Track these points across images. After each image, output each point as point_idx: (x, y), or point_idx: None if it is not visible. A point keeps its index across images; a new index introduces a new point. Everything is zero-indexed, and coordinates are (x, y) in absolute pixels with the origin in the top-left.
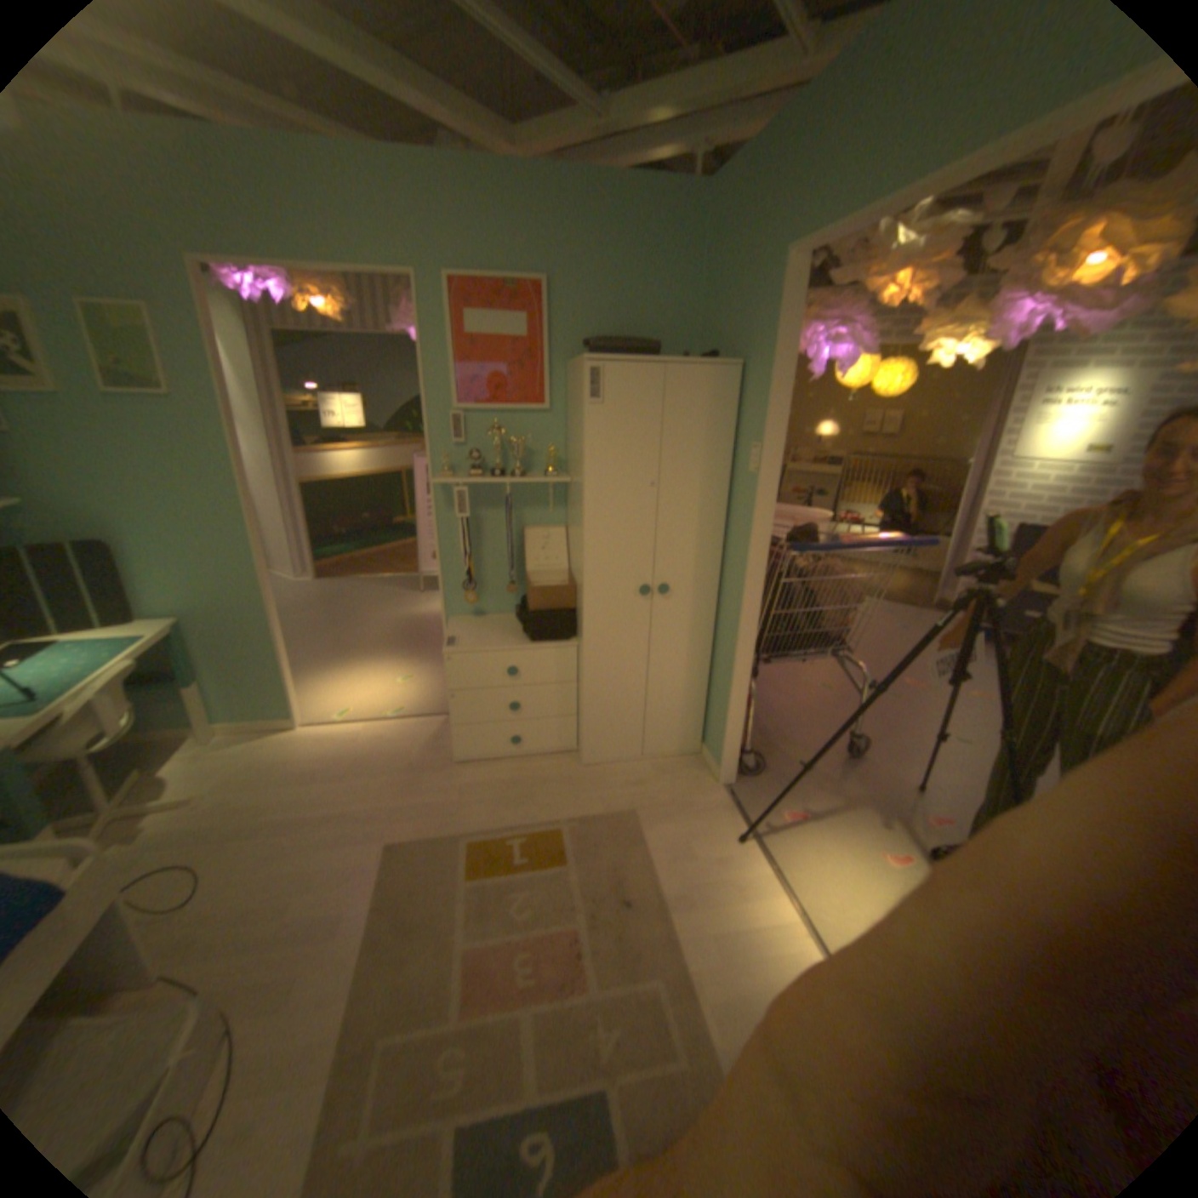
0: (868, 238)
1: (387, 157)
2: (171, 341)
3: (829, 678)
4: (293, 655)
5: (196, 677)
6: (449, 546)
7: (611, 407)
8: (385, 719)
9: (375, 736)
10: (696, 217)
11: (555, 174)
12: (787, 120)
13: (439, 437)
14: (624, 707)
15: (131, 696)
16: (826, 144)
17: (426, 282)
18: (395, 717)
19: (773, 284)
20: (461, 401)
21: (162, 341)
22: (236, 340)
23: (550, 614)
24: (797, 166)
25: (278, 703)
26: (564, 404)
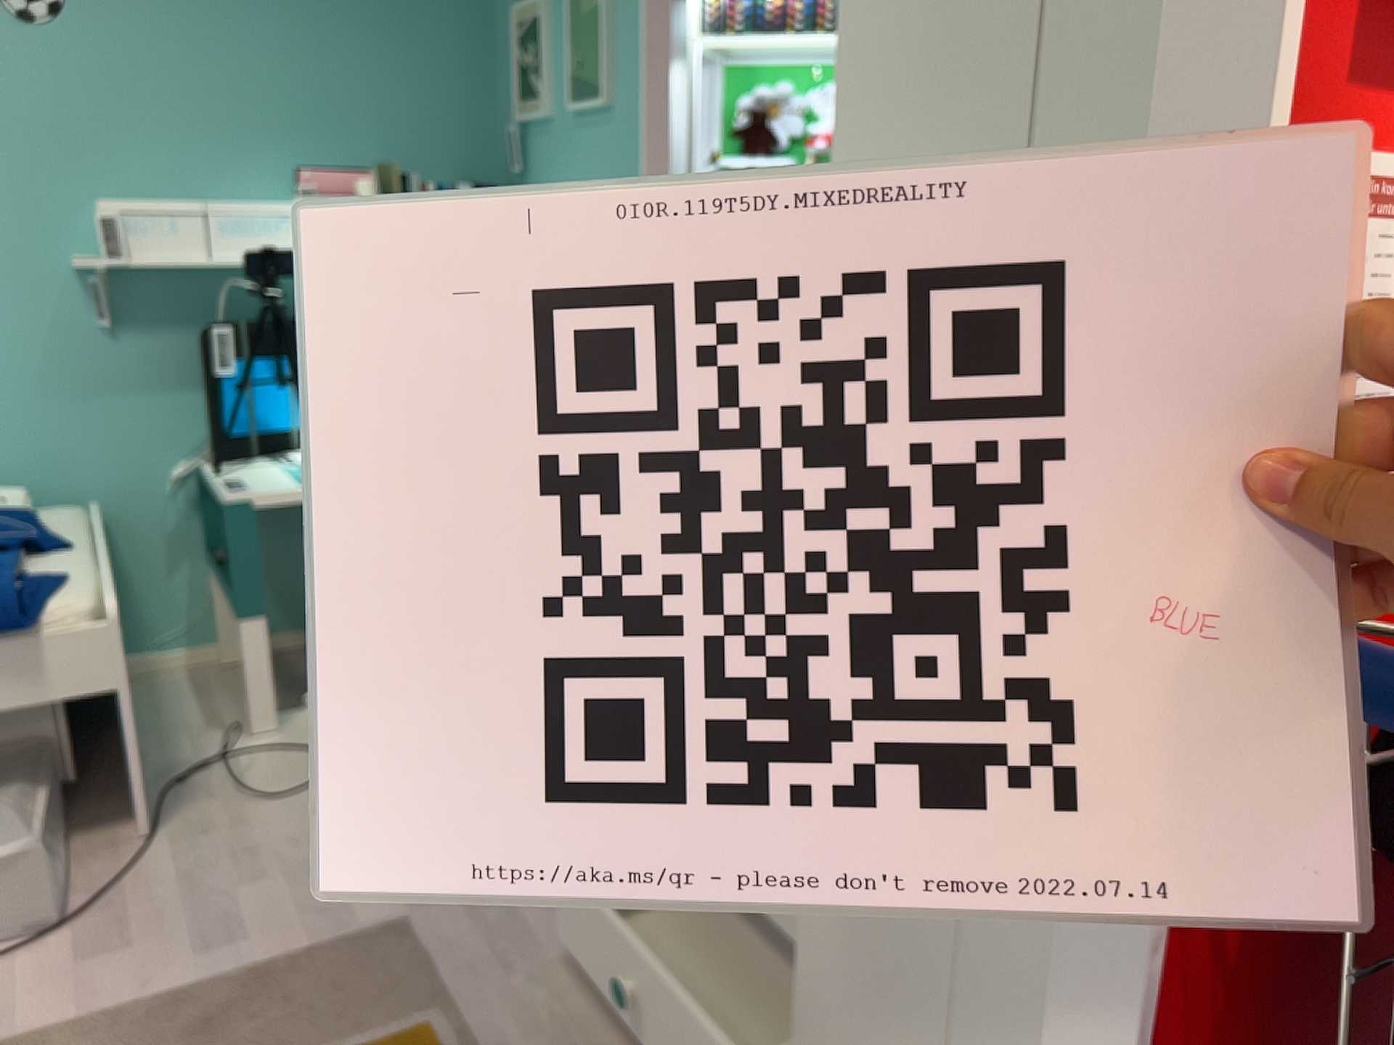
0: None
1: None
2: (620, 19)
3: None
4: None
5: None
6: None
7: None
8: None
9: None
10: None
11: None
12: None
13: None
14: None
15: None
16: None
17: None
18: None
19: None
20: None
21: (613, 21)
22: None
23: None
24: None
25: None
26: None
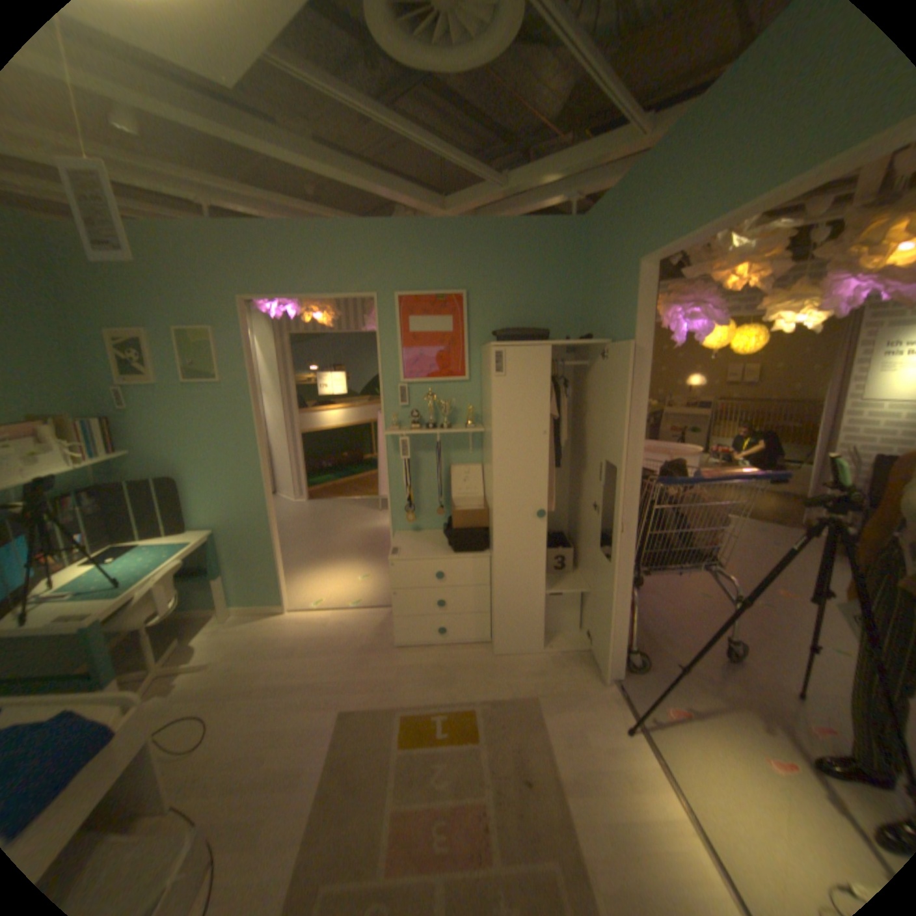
0: (710, 243)
1: (361, 226)
2: (223, 349)
3: (708, 588)
4: (286, 557)
5: (219, 573)
6: (395, 479)
7: (511, 378)
8: (346, 609)
9: (338, 622)
10: (573, 242)
11: (471, 225)
12: (634, 175)
13: (390, 402)
14: (528, 608)
15: (177, 585)
16: (663, 189)
17: (384, 301)
18: (353, 607)
19: (631, 285)
20: (405, 377)
21: (217, 349)
22: (267, 341)
23: (468, 531)
24: (643, 205)
25: (272, 594)
26: (479, 376)
